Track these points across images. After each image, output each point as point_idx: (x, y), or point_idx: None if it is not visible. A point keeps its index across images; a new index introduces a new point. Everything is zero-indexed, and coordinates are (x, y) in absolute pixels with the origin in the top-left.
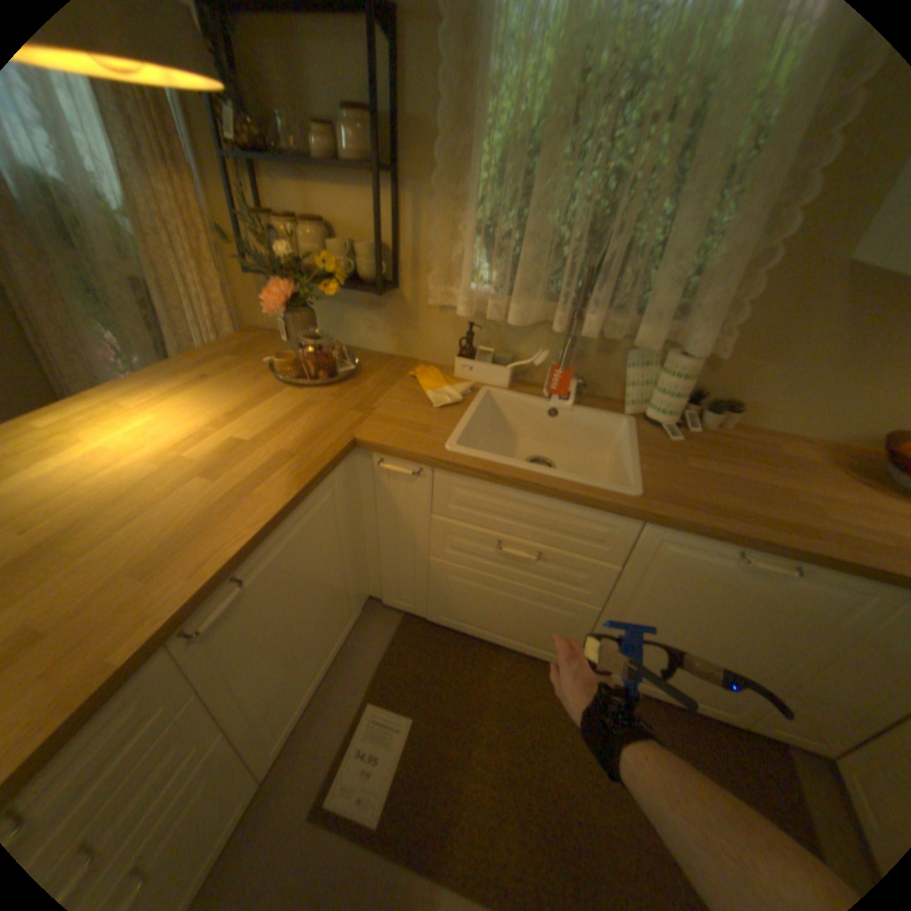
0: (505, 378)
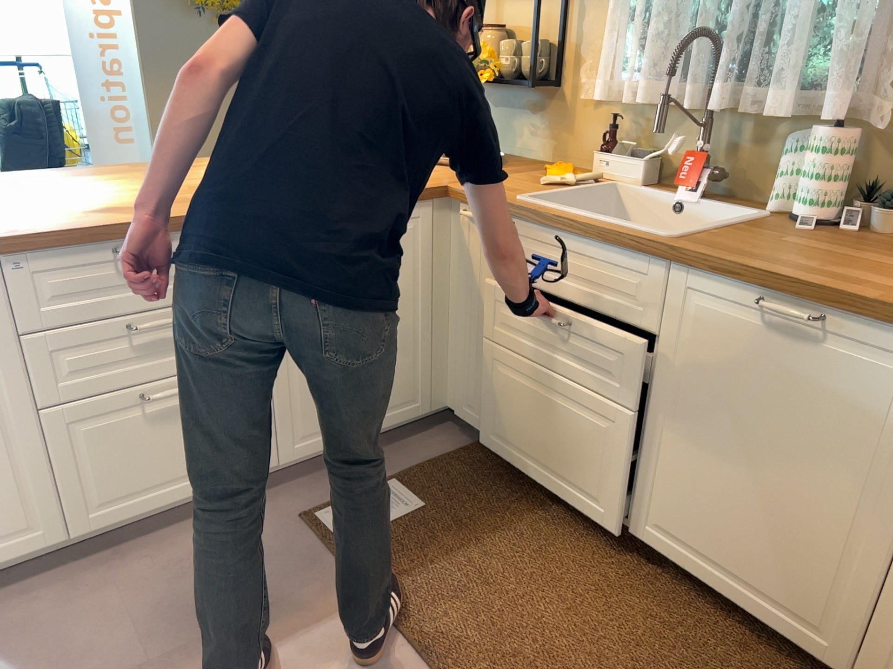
0: (638, 173)
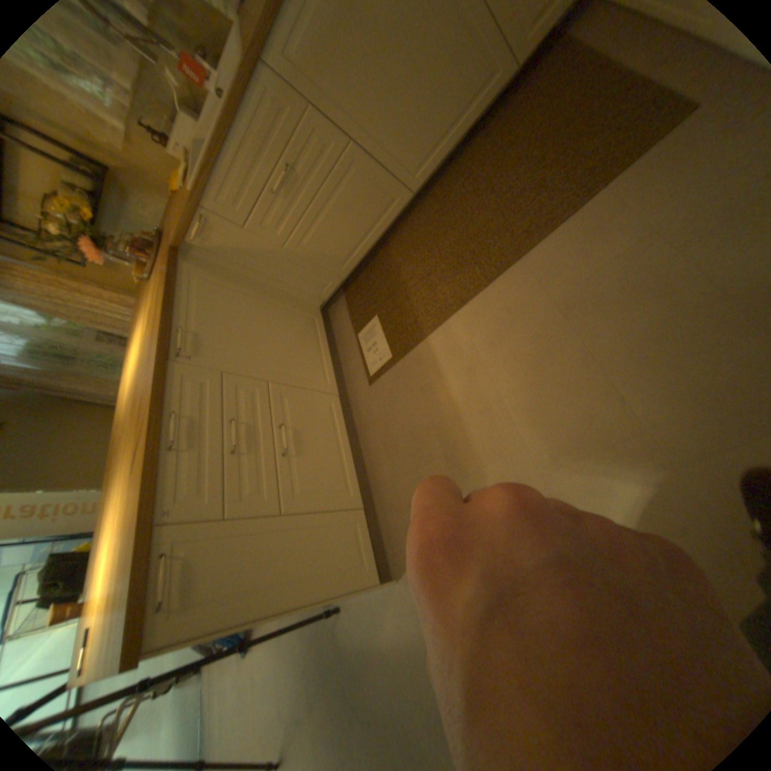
0: (189, 121)
